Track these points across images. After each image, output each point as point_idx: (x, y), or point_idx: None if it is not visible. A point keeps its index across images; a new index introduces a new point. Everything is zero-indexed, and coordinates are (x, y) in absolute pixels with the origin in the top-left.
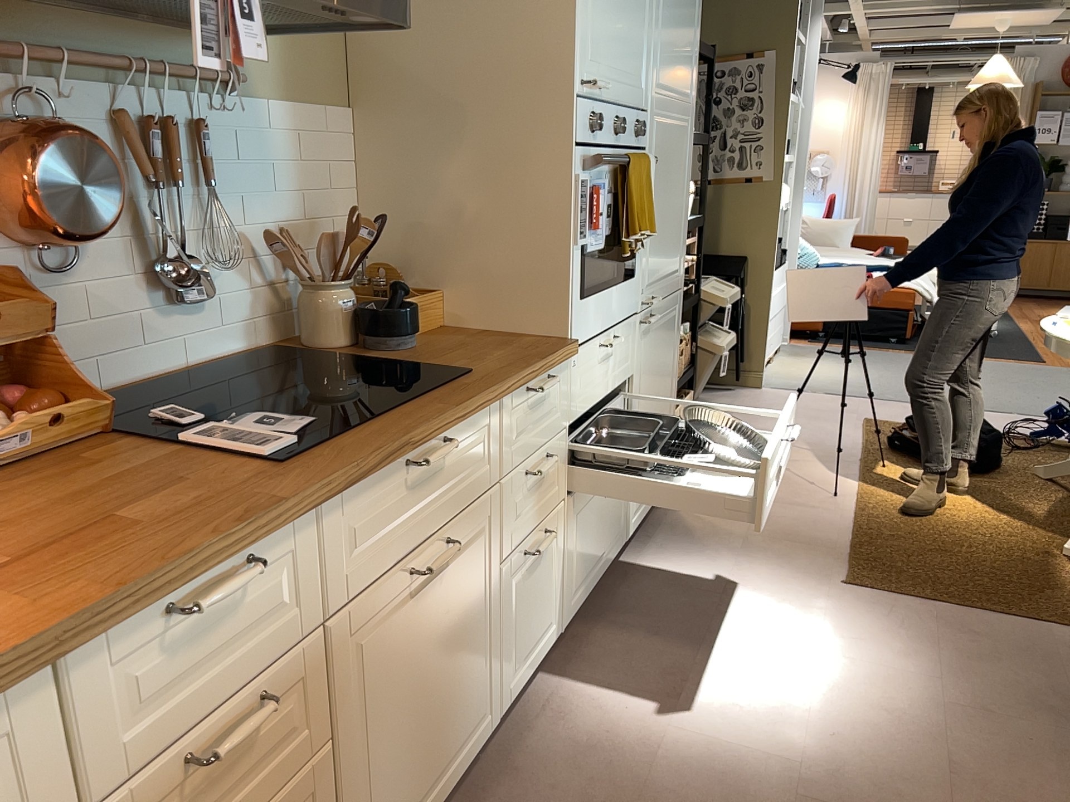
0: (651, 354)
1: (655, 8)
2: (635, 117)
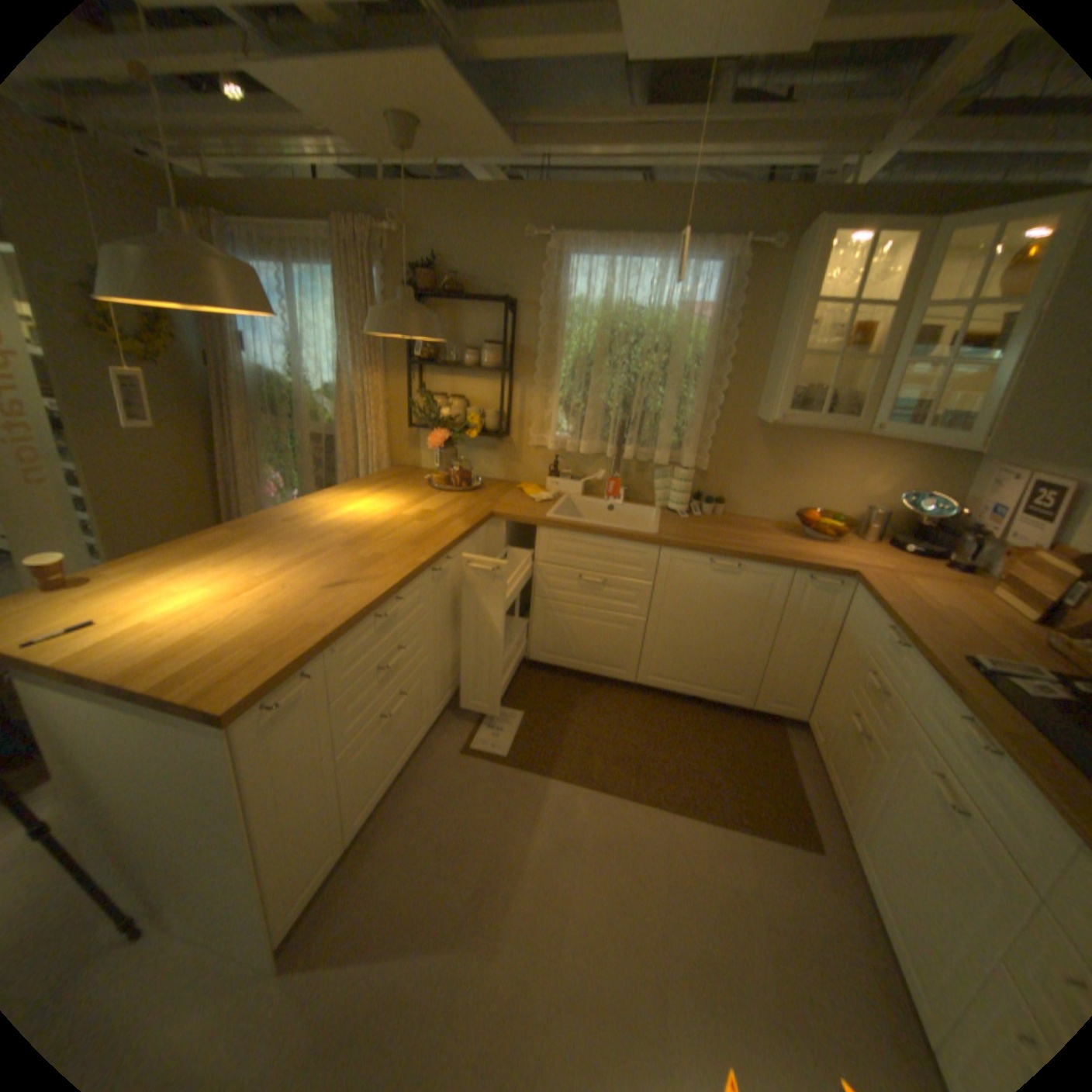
0: None
1: None
2: None
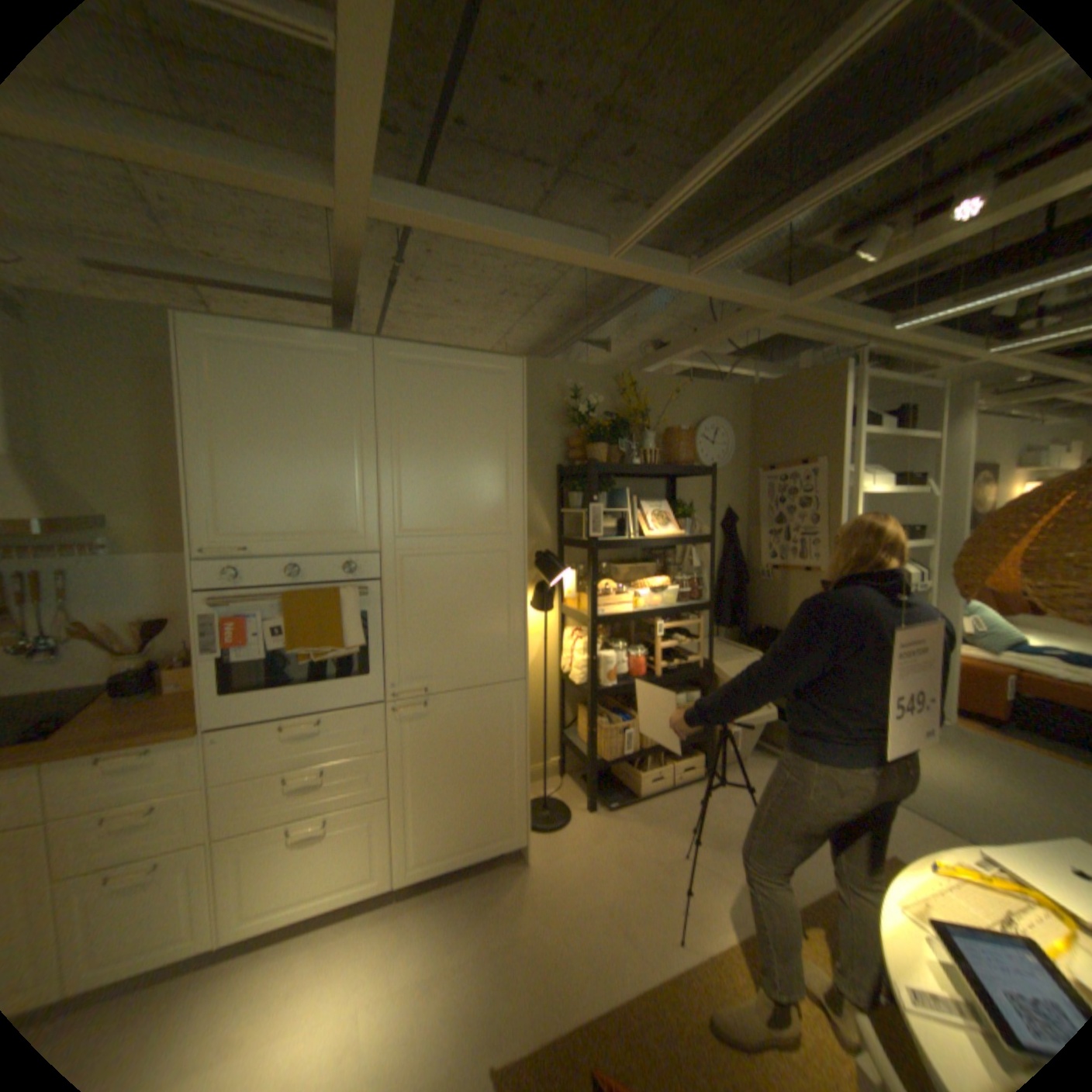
0: (430, 735)
1: (377, 479)
2: (341, 559)
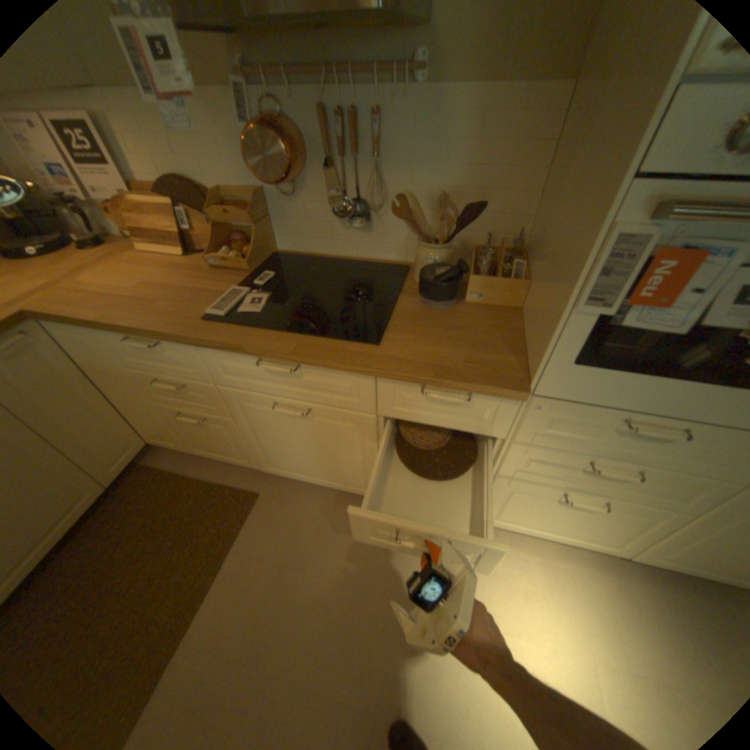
0: None
1: None
2: None
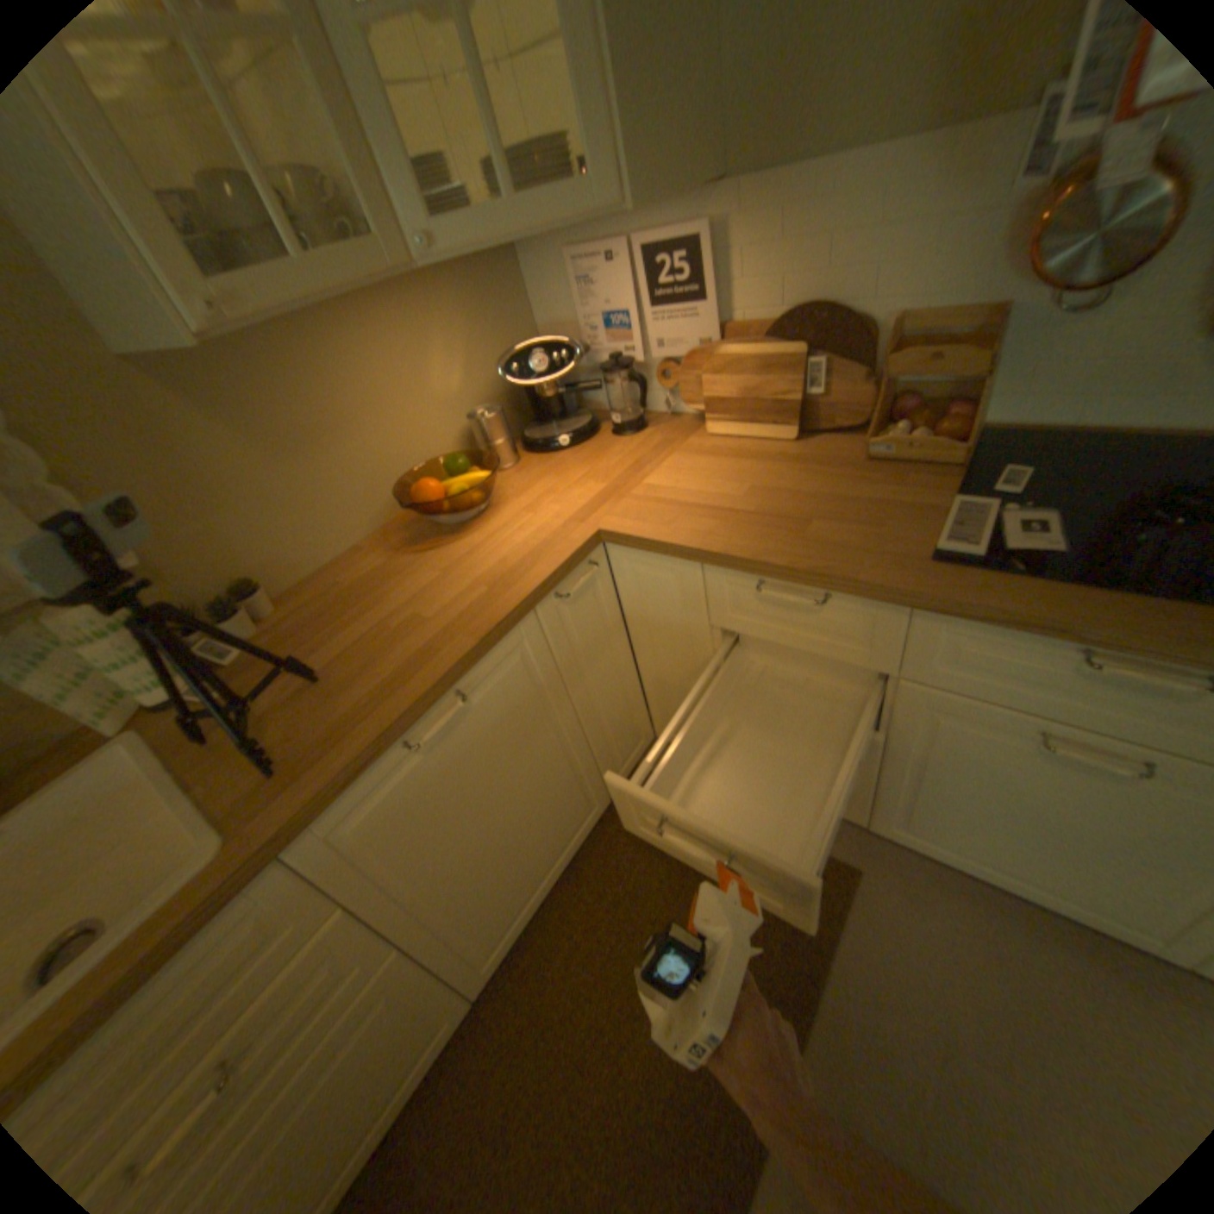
0: None
1: None
2: None
